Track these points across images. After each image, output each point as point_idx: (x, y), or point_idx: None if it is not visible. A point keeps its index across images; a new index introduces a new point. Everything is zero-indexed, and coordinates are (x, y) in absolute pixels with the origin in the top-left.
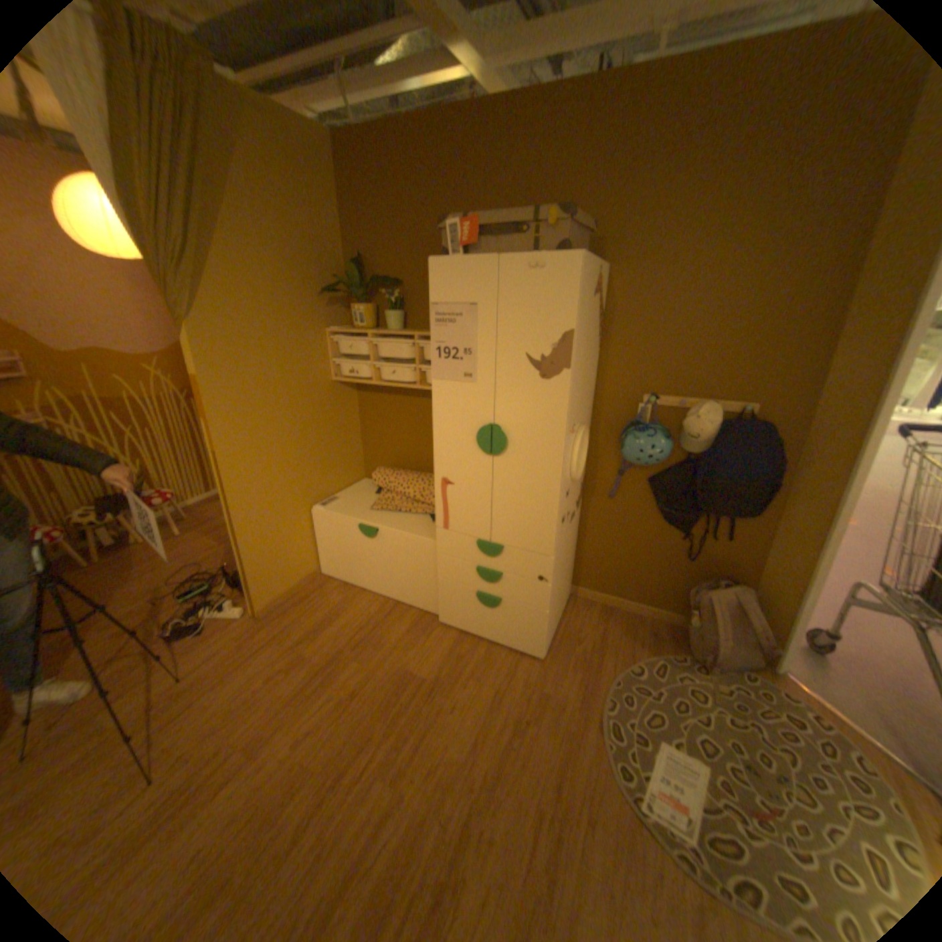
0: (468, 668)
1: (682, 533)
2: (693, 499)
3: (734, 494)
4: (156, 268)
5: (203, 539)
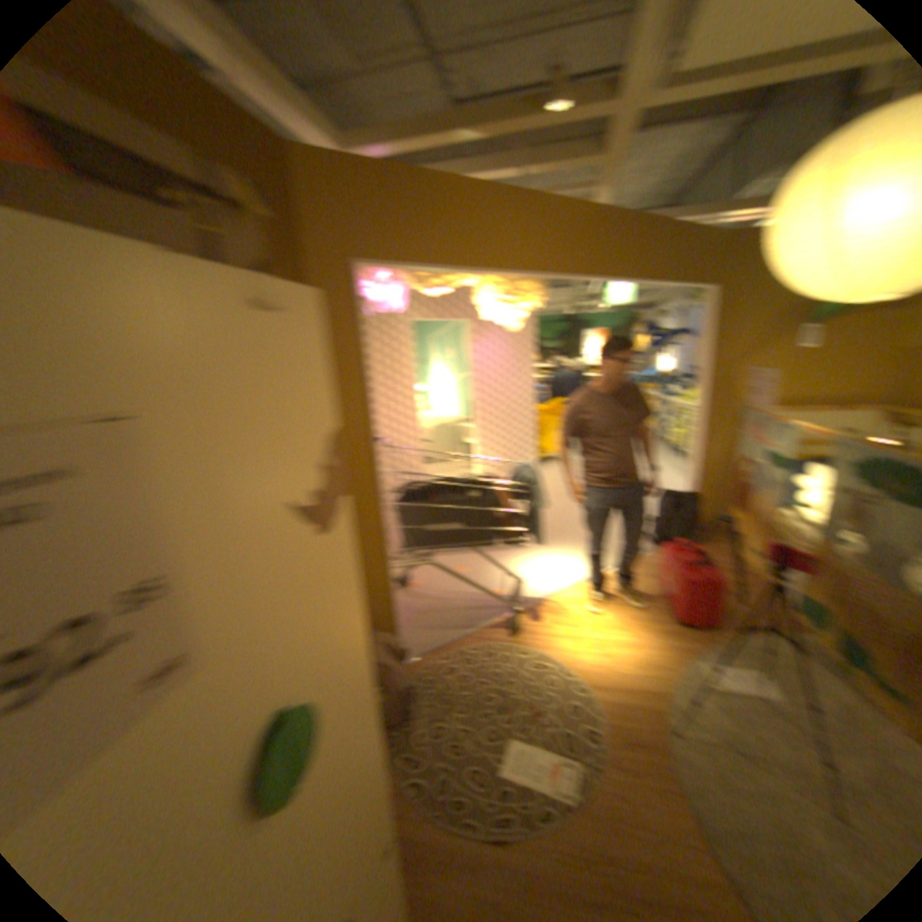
0: None
1: None
2: None
3: None
4: None
5: None
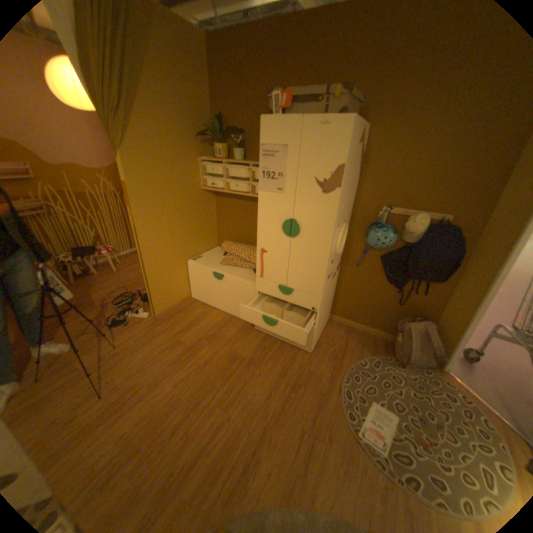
0: (269, 354)
1: (397, 288)
2: (406, 270)
3: (431, 268)
4: (103, 116)
5: (128, 274)
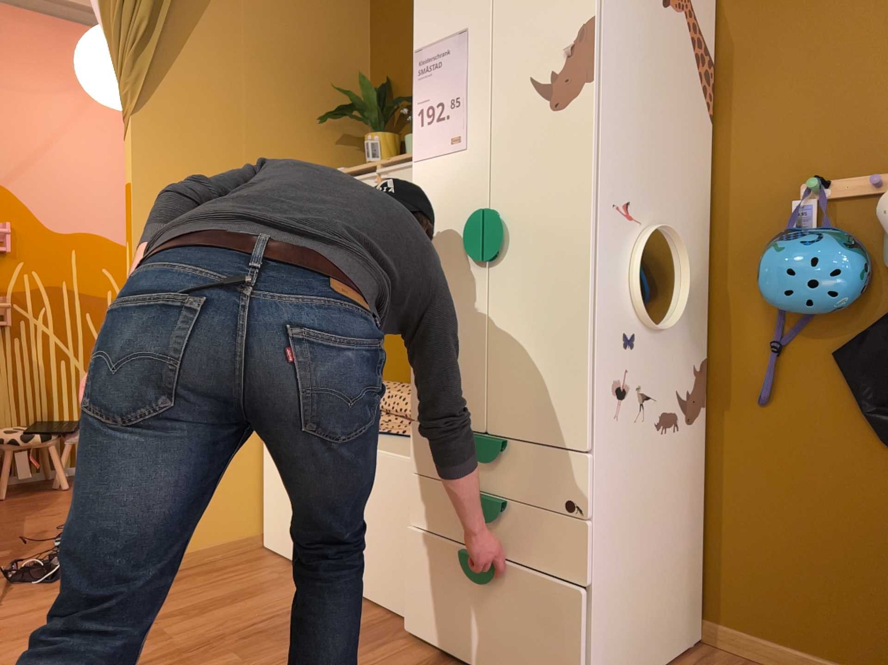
0: None
1: None
2: None
3: None
4: (119, 56)
5: None
